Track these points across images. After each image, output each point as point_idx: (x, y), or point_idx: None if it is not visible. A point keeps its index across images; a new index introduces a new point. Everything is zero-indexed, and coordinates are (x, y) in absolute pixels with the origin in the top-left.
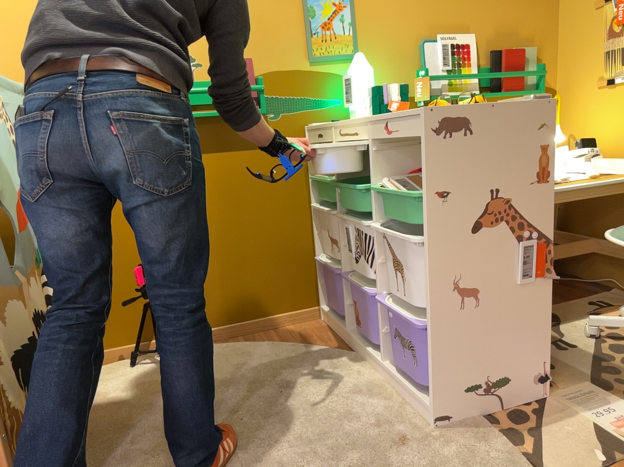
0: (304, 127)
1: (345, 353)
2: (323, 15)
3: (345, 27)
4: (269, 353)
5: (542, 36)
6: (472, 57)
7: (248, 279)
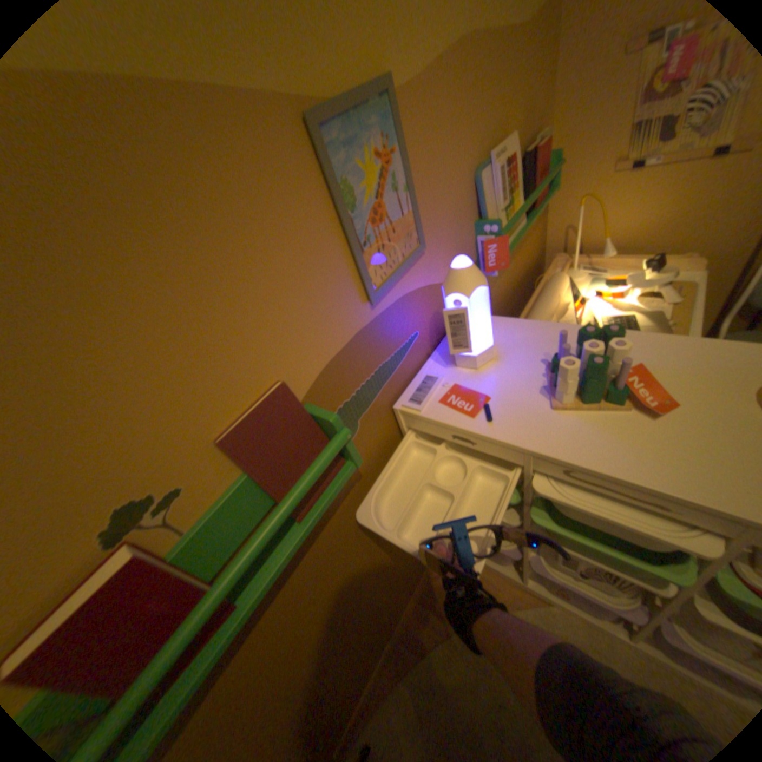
0: (395, 408)
1: (545, 615)
2: (368, 189)
3: (402, 198)
4: (476, 674)
5: (548, 103)
6: (520, 169)
7: (387, 604)
